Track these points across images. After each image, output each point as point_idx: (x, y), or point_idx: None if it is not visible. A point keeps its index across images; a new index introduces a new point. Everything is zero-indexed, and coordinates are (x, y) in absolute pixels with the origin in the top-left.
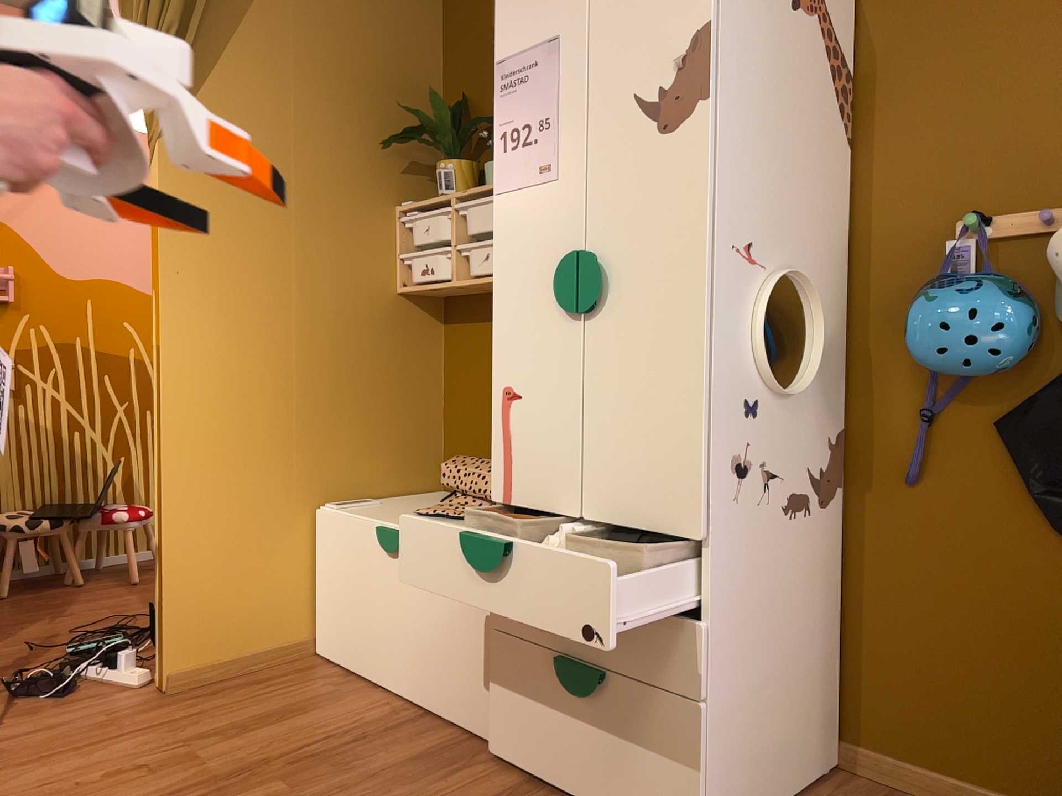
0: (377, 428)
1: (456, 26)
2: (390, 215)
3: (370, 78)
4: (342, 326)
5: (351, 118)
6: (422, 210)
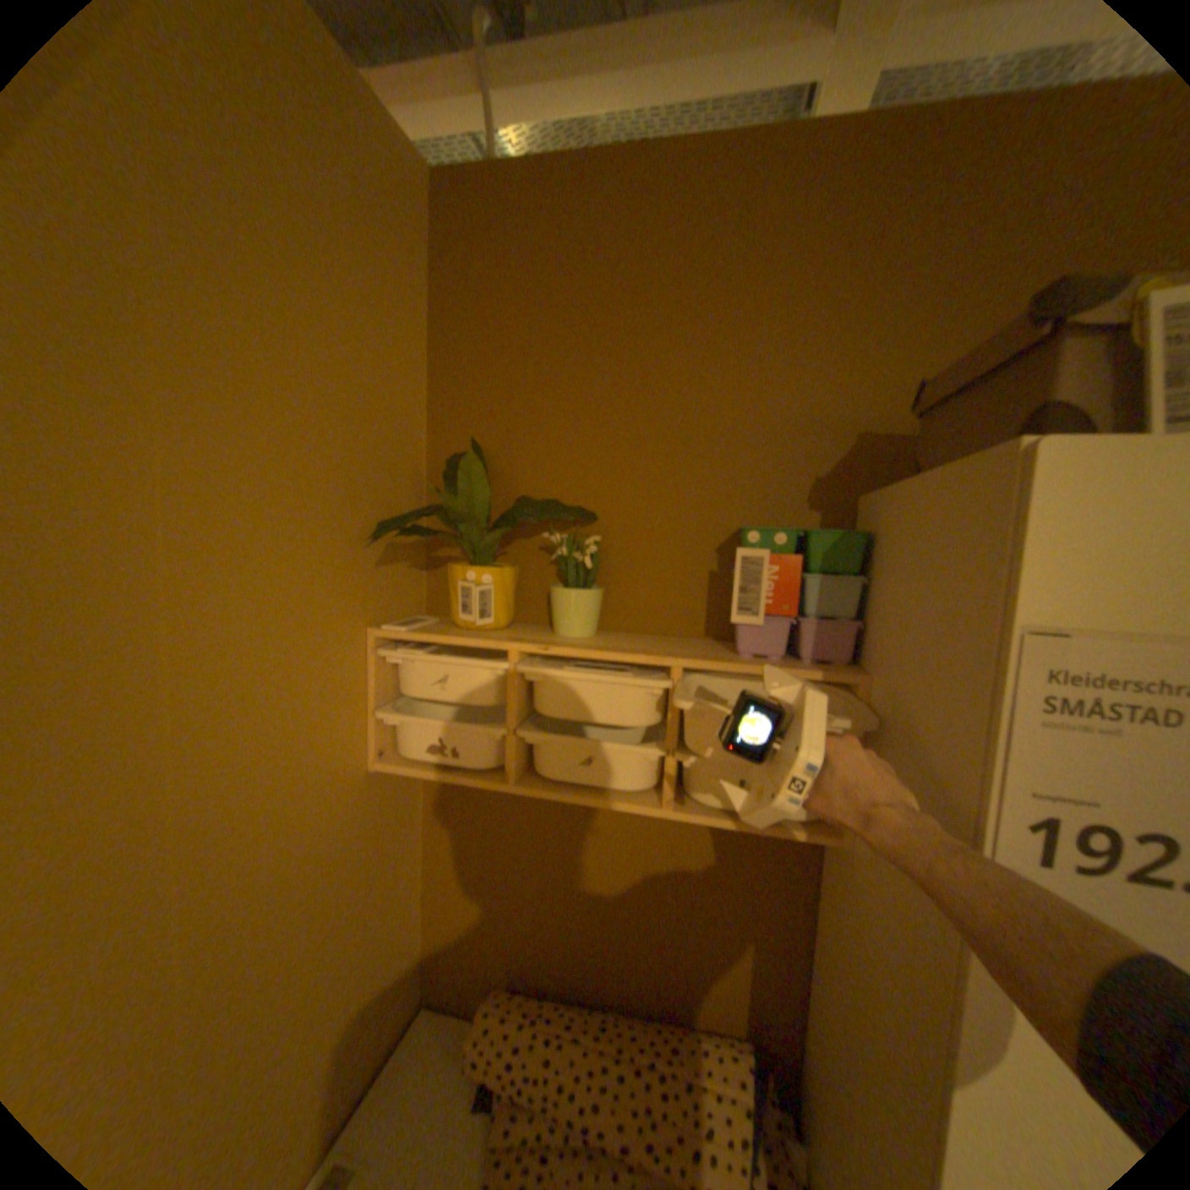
0: (343, 1011)
1: (459, 320)
2: (362, 647)
3: (327, 395)
4: (286, 894)
5: (295, 479)
6: (441, 652)
